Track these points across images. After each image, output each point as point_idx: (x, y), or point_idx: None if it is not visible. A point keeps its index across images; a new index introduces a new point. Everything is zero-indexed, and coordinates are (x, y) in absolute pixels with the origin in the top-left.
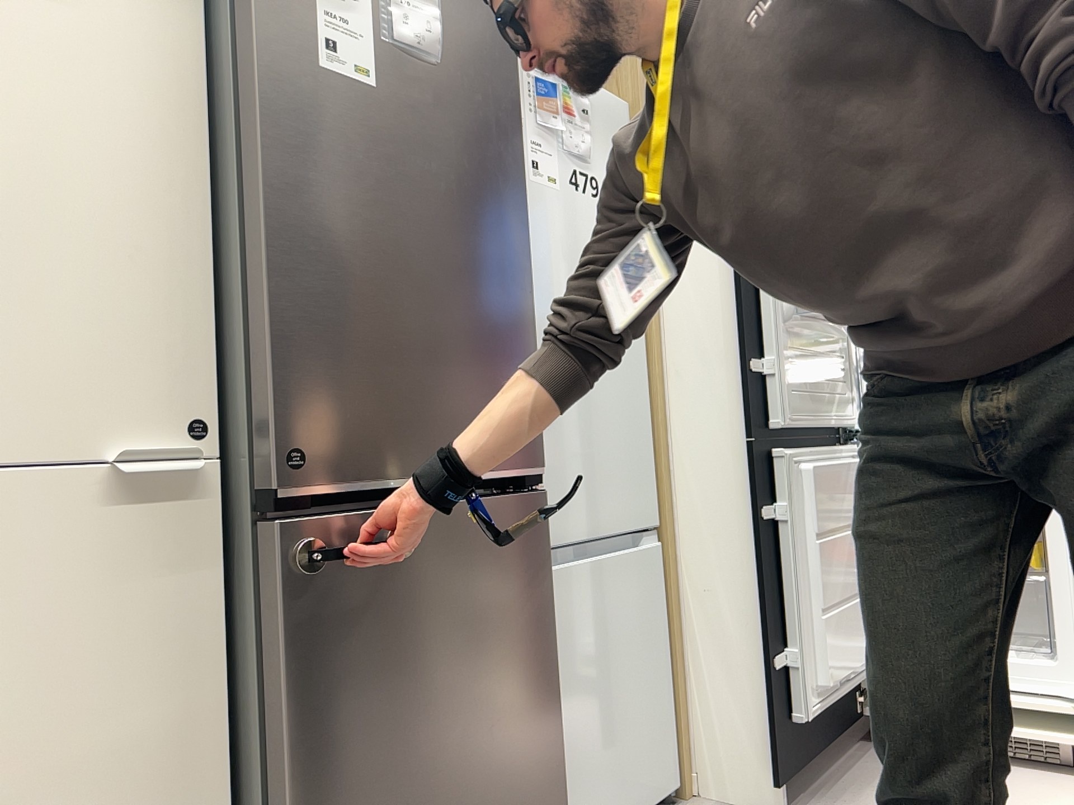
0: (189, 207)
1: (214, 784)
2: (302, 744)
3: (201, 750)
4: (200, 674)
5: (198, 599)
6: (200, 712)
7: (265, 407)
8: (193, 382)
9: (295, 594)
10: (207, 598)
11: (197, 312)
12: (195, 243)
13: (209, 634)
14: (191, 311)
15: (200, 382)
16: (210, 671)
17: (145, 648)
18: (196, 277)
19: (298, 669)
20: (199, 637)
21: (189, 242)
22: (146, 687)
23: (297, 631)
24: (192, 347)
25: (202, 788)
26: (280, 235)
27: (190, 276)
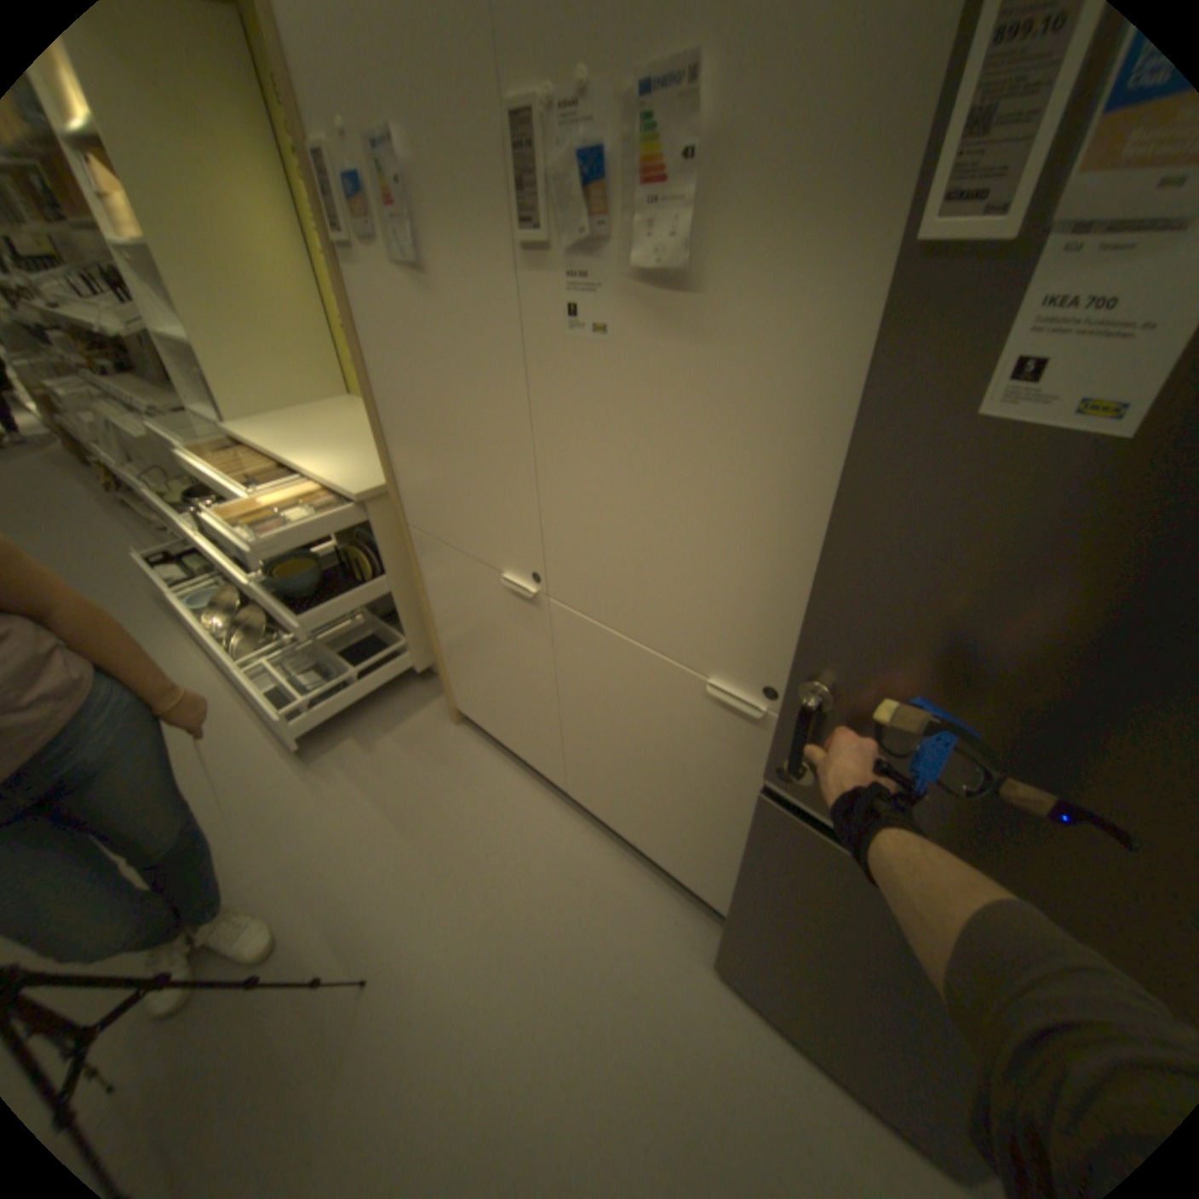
0: (813, 531)
1: (741, 841)
2: (751, 888)
3: (738, 825)
4: (744, 799)
5: (752, 771)
6: (741, 813)
7: (777, 730)
8: (780, 662)
9: (767, 834)
10: (758, 774)
11: (797, 617)
12: (810, 563)
13: (754, 789)
14: (791, 615)
15: (785, 664)
16: (751, 803)
17: (718, 767)
18: (803, 591)
19: (759, 862)
20: (748, 785)
21: (805, 561)
22: (715, 781)
23: (763, 848)
24: (785, 639)
25: (735, 837)
26: (832, 615)
27: (798, 589)
